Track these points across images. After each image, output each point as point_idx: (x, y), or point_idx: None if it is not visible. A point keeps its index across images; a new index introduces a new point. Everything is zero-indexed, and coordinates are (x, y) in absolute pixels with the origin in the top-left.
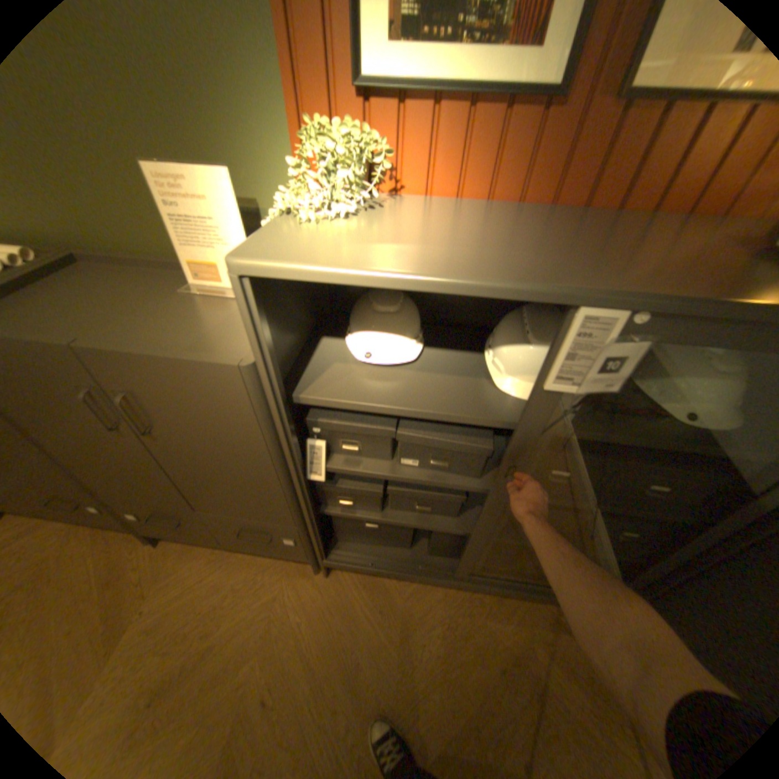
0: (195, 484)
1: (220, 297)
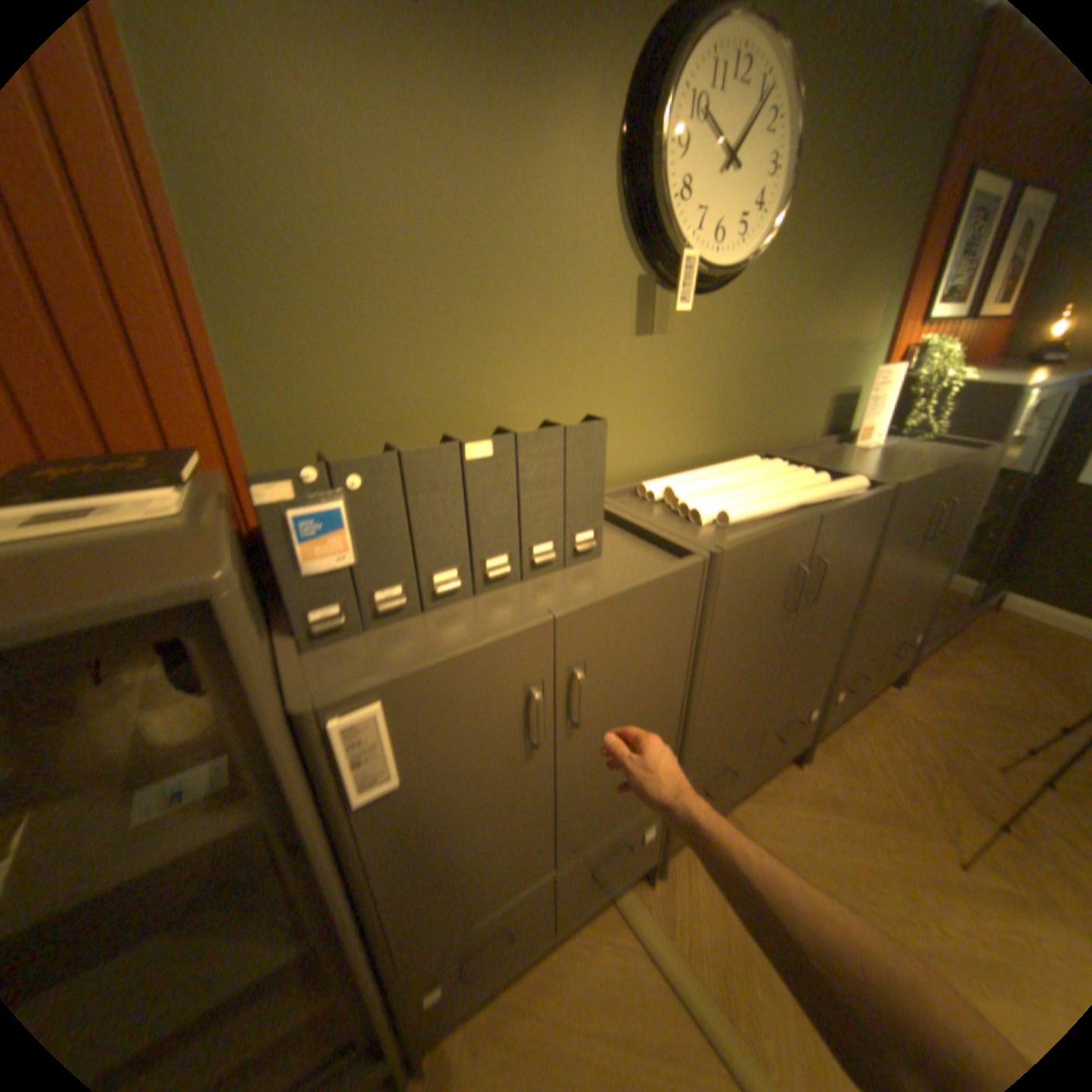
0: (919, 589)
1: (880, 446)
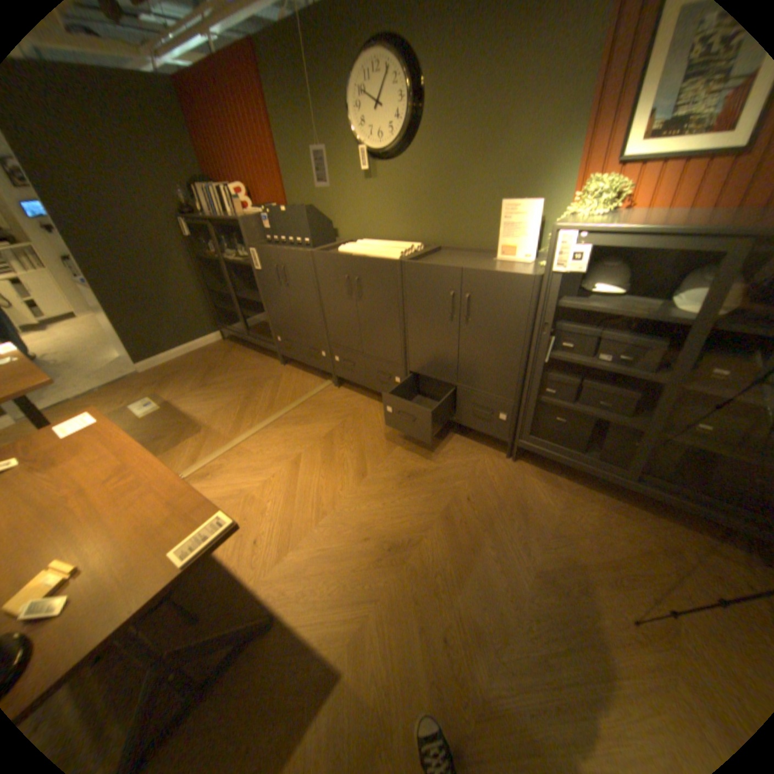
0: (470, 358)
1: (513, 262)
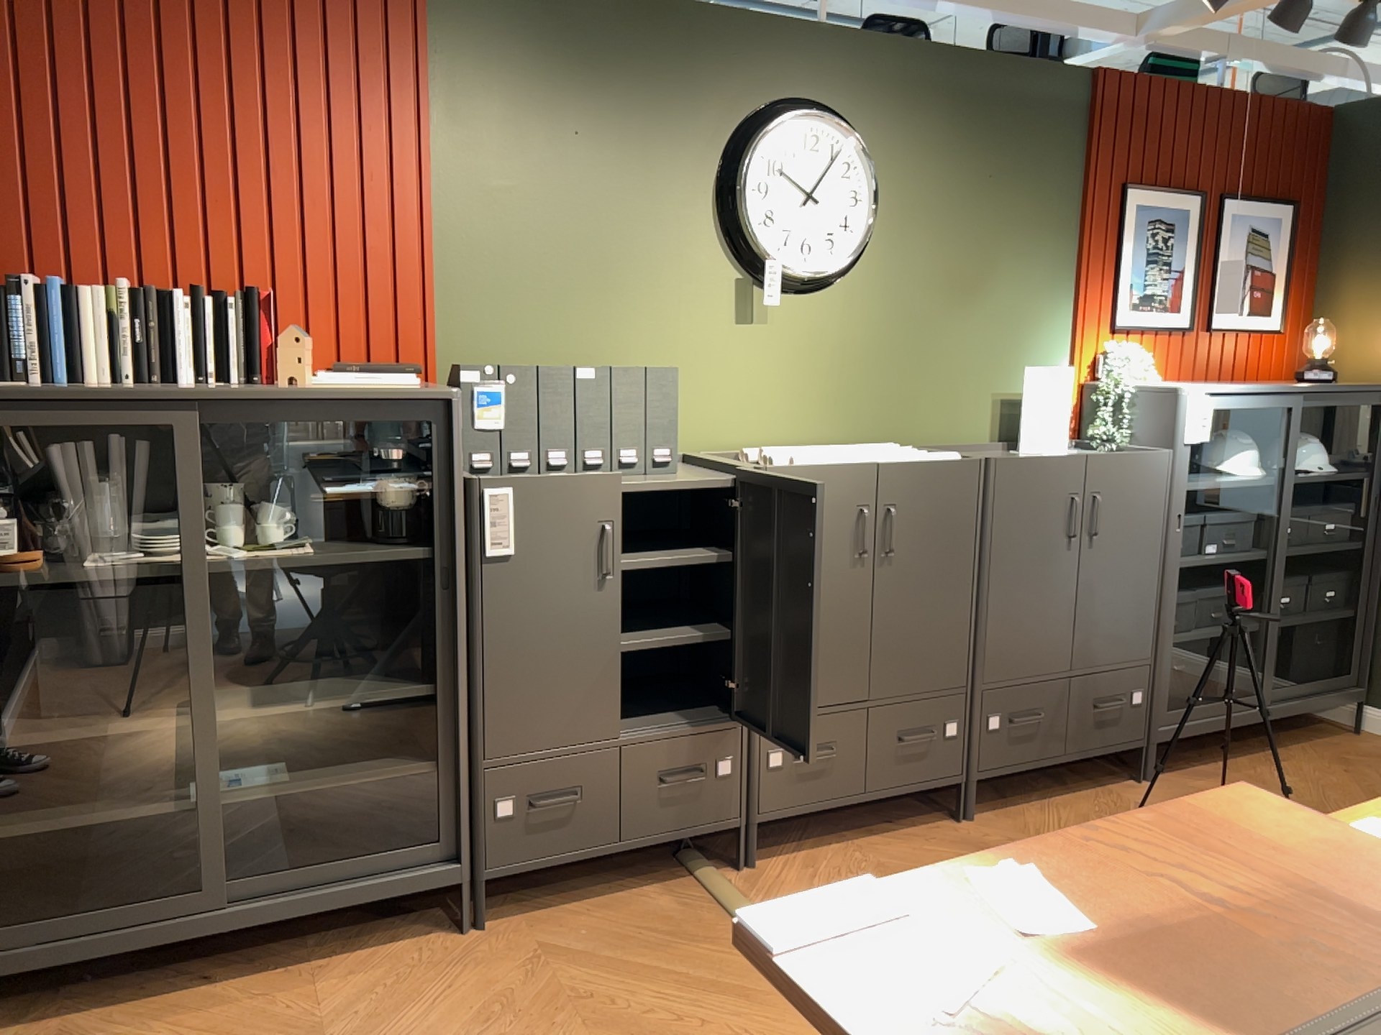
0: (1095, 609)
1: (1053, 454)
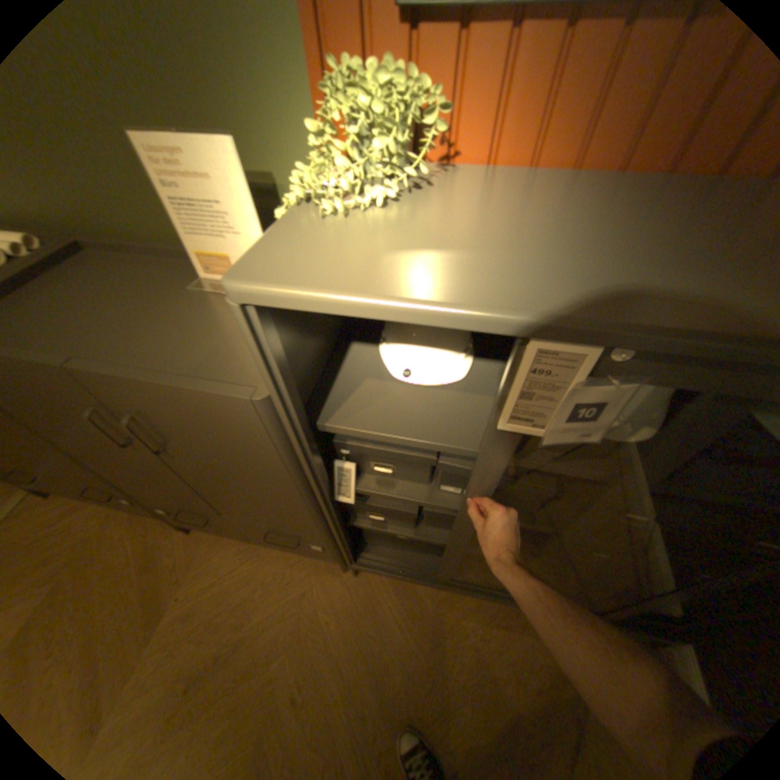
0: (217, 496)
1: None
